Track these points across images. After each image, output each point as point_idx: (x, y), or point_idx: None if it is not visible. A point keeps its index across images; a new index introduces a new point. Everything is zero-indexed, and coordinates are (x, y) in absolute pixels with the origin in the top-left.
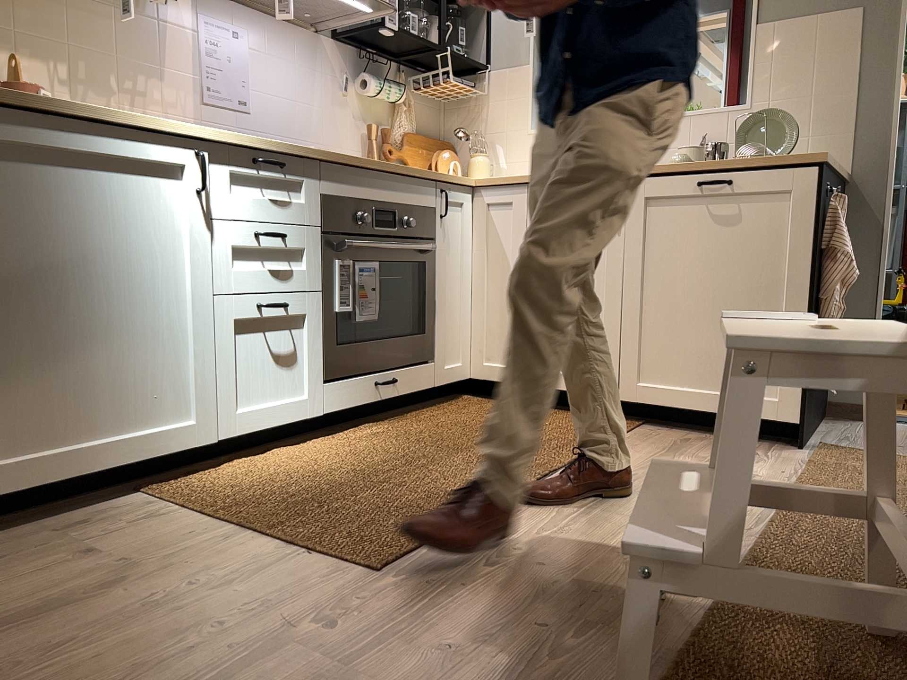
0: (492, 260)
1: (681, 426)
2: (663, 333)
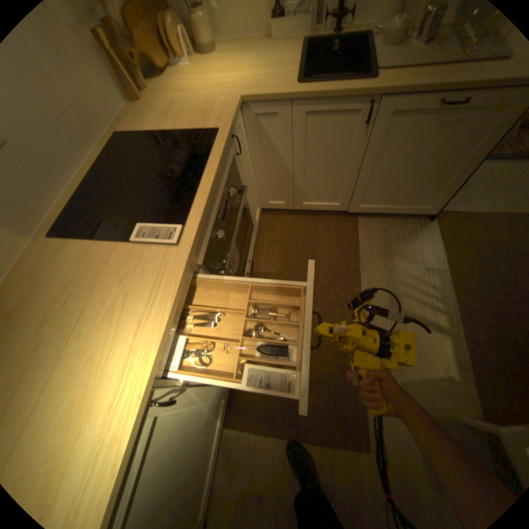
0: (263, 153)
1: (373, 214)
2: (378, 187)
